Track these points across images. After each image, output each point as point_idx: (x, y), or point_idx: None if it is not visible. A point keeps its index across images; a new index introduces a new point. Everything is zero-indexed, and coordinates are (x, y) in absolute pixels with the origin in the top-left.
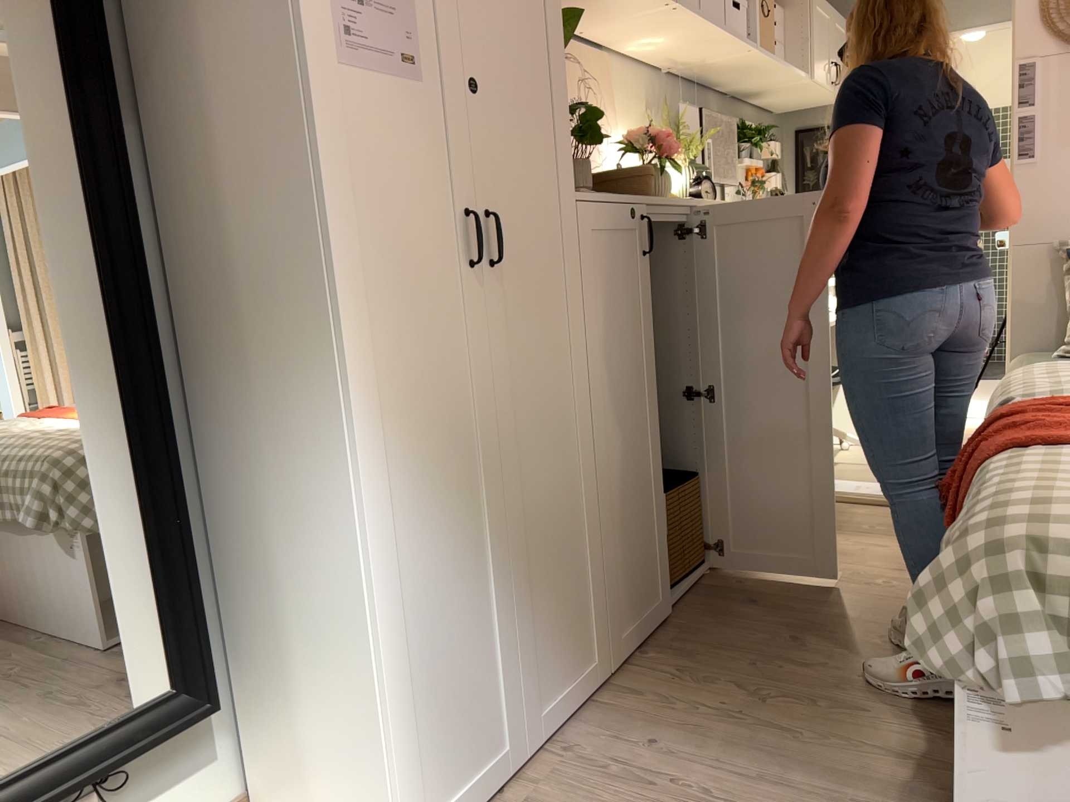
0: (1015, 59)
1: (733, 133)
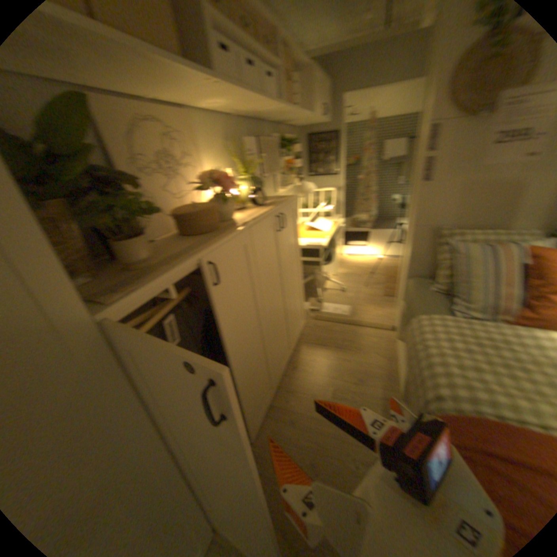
0: (433, 120)
1: (282, 143)
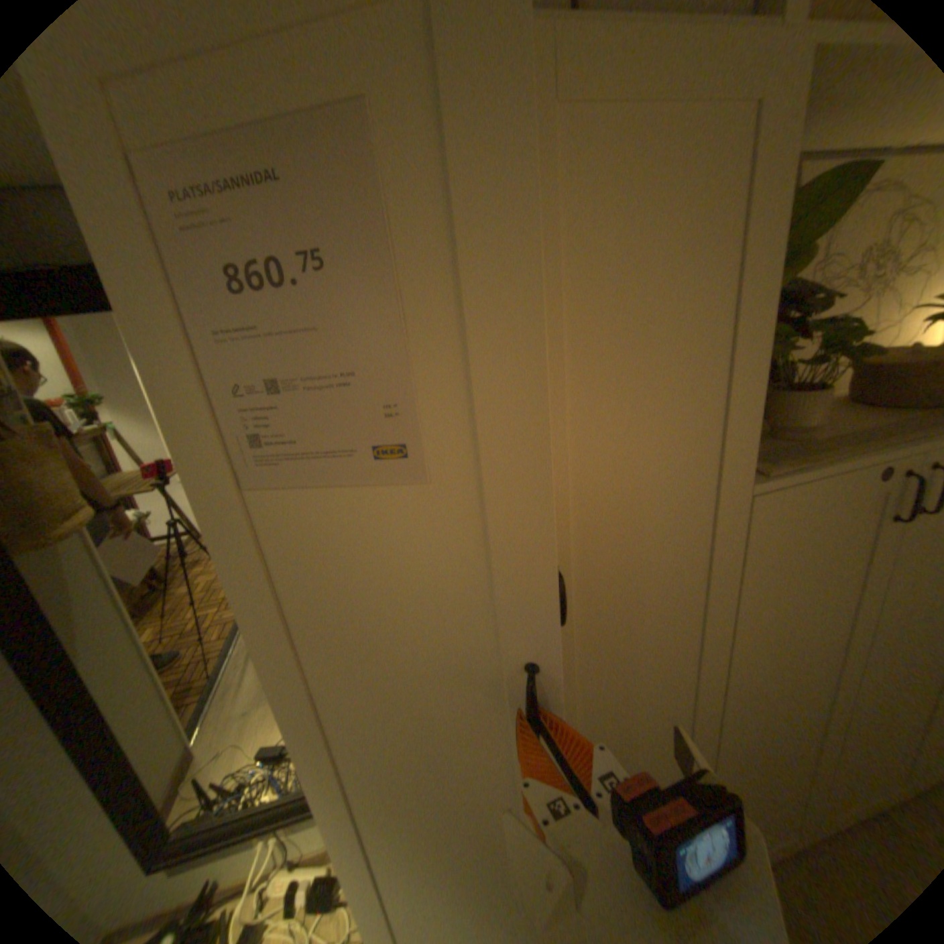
0: None
1: None
